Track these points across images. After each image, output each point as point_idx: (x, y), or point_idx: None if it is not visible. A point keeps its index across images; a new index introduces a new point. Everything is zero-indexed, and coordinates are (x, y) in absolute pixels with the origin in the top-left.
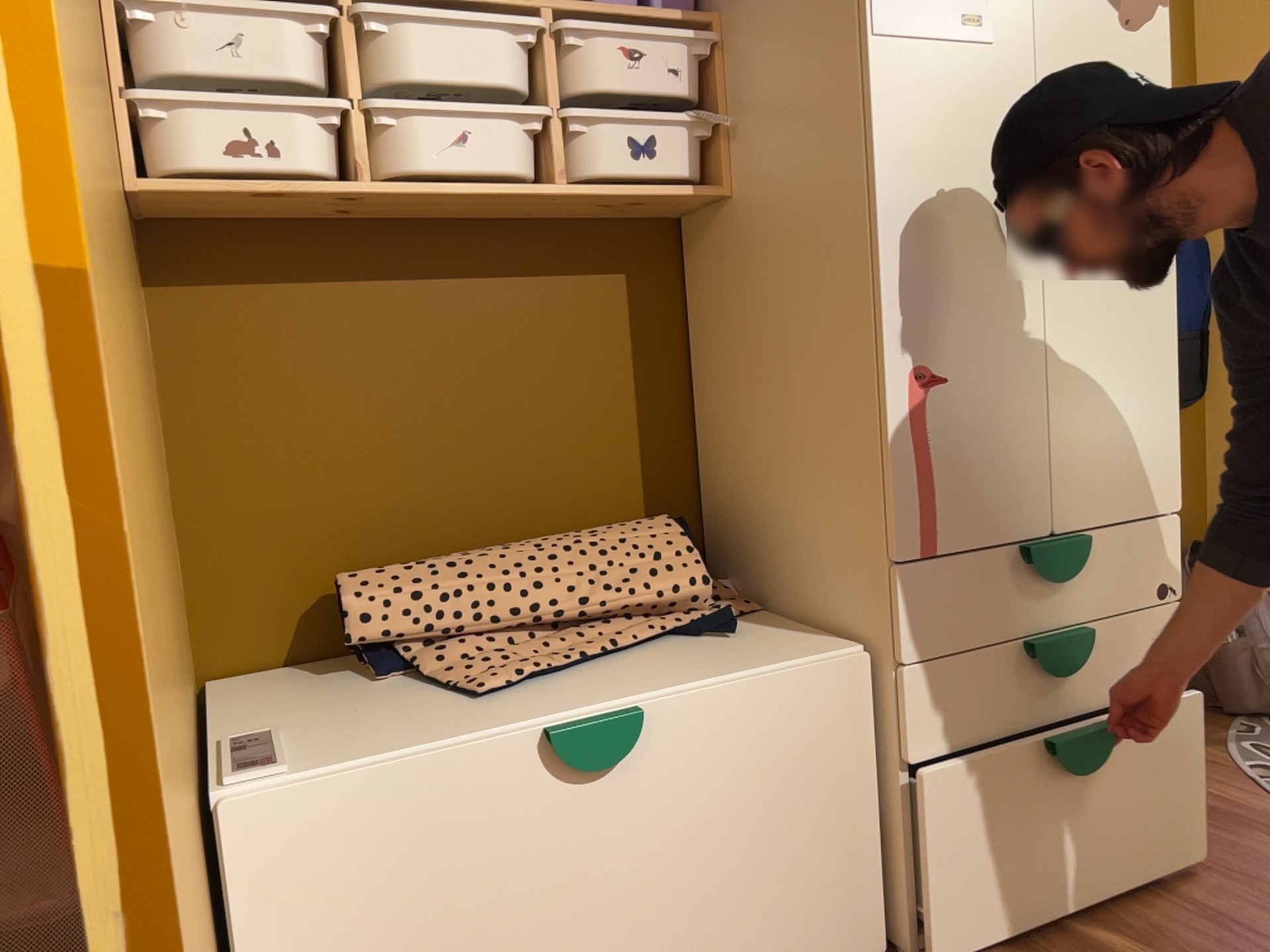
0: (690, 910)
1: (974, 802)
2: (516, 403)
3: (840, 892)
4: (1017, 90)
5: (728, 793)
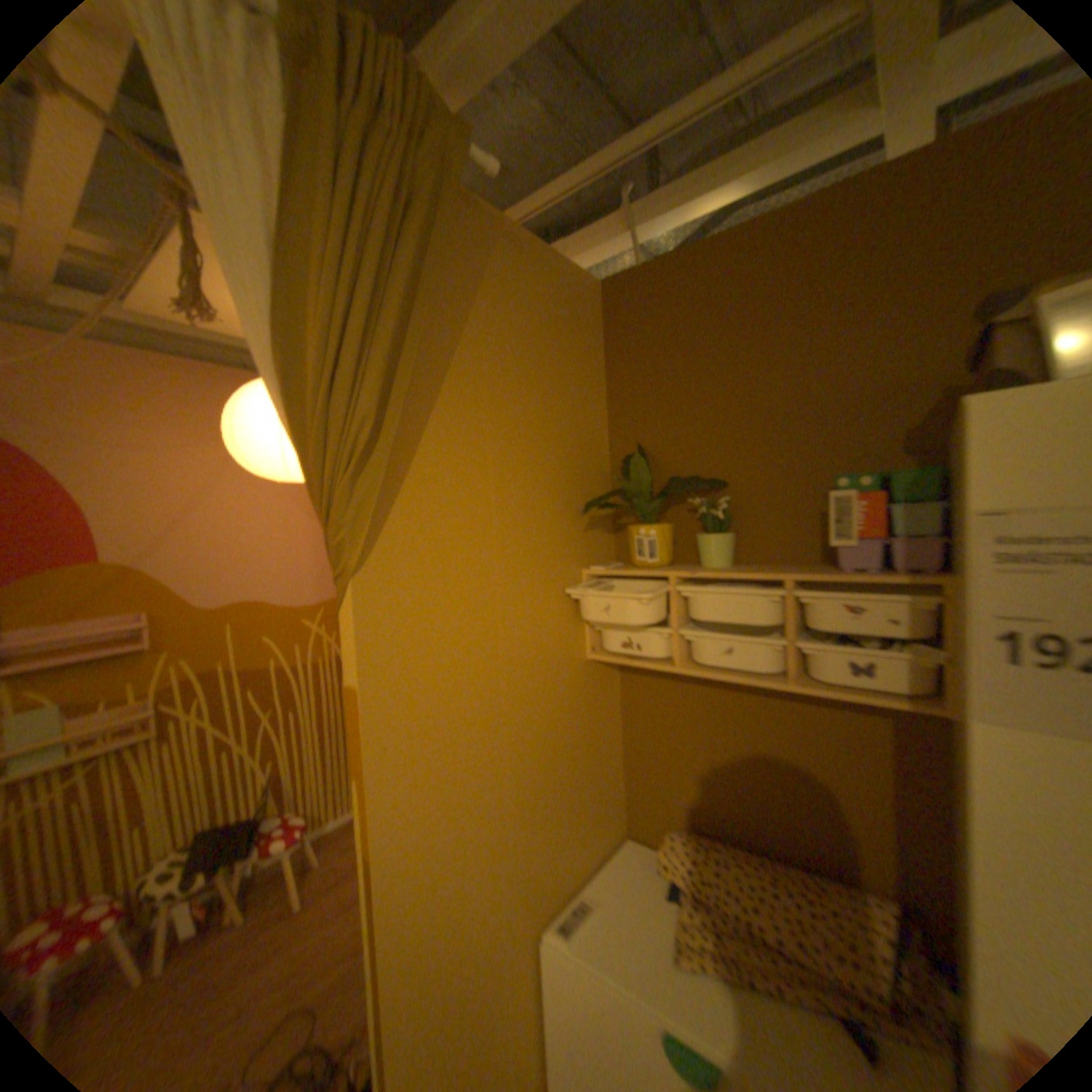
0: None
1: None
2: (791, 776)
3: None
4: None
5: None
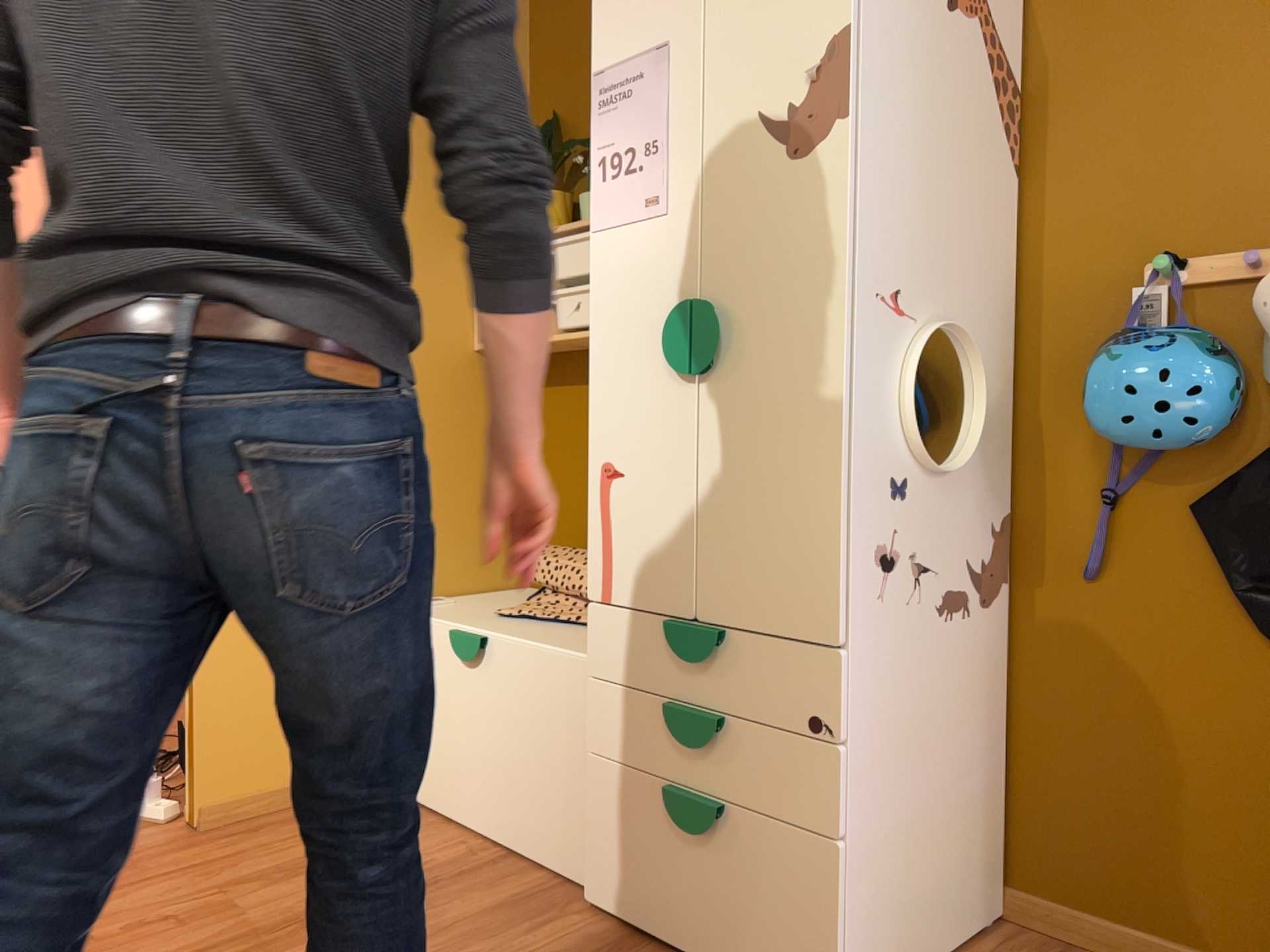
0: (500, 770)
1: (624, 810)
2: None
3: (569, 822)
4: (682, 244)
5: (519, 711)
